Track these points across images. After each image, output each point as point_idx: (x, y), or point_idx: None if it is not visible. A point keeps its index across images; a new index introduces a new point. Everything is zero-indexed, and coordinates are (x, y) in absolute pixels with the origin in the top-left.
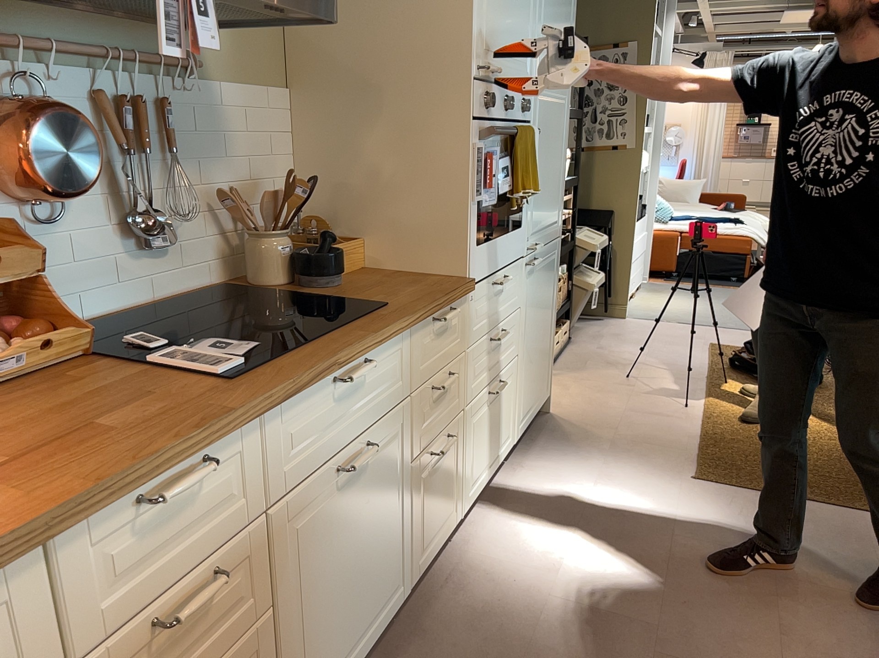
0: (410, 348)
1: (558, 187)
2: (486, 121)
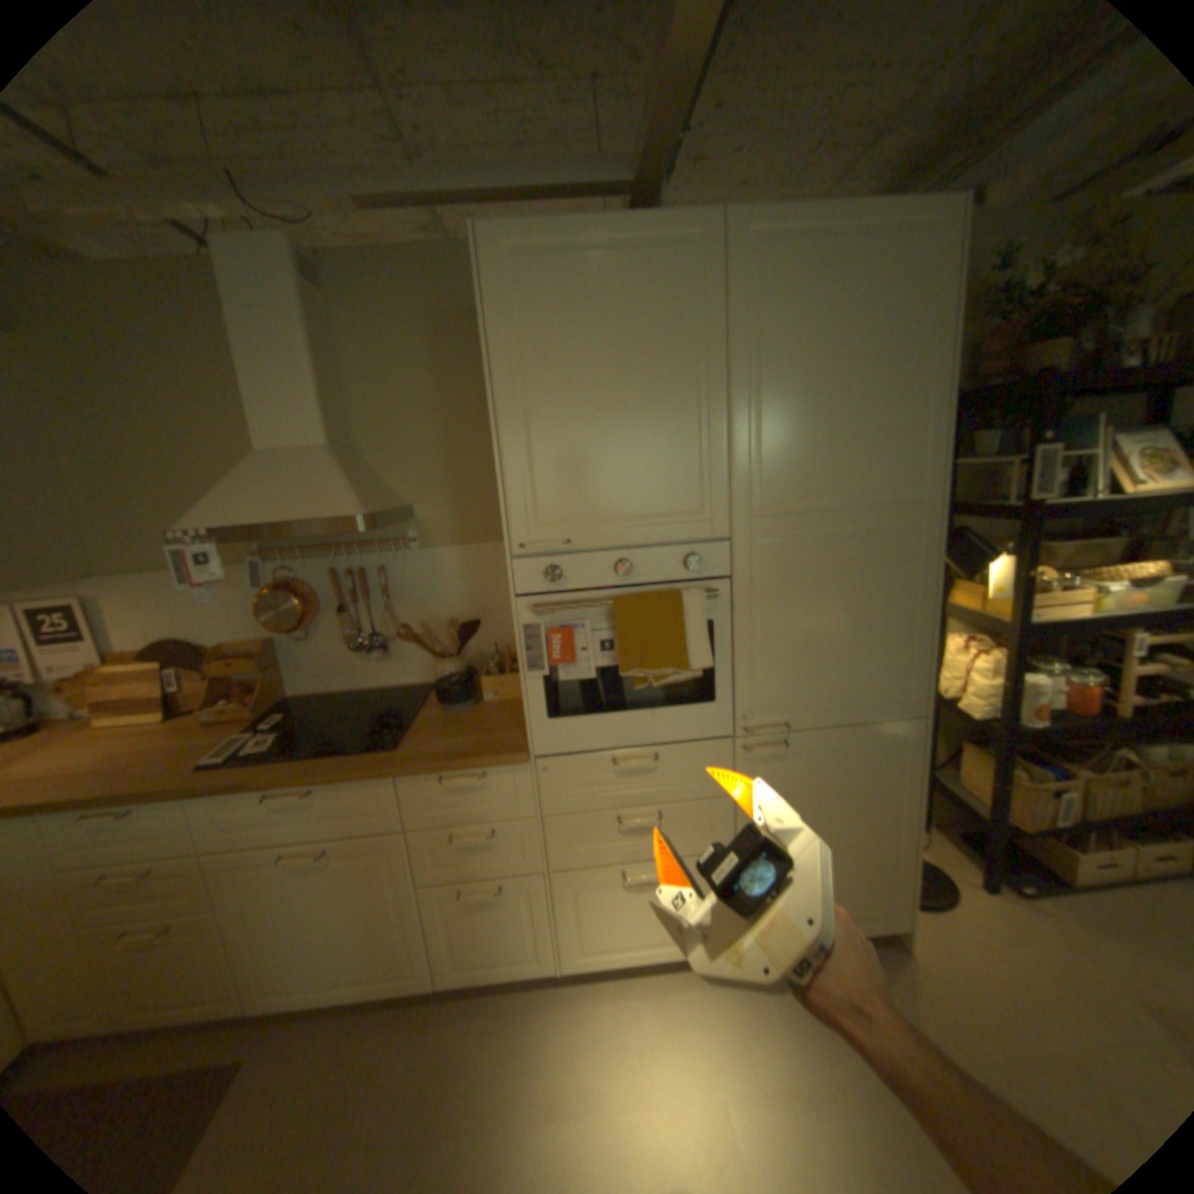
0: (396, 796)
1: (895, 650)
2: (552, 594)
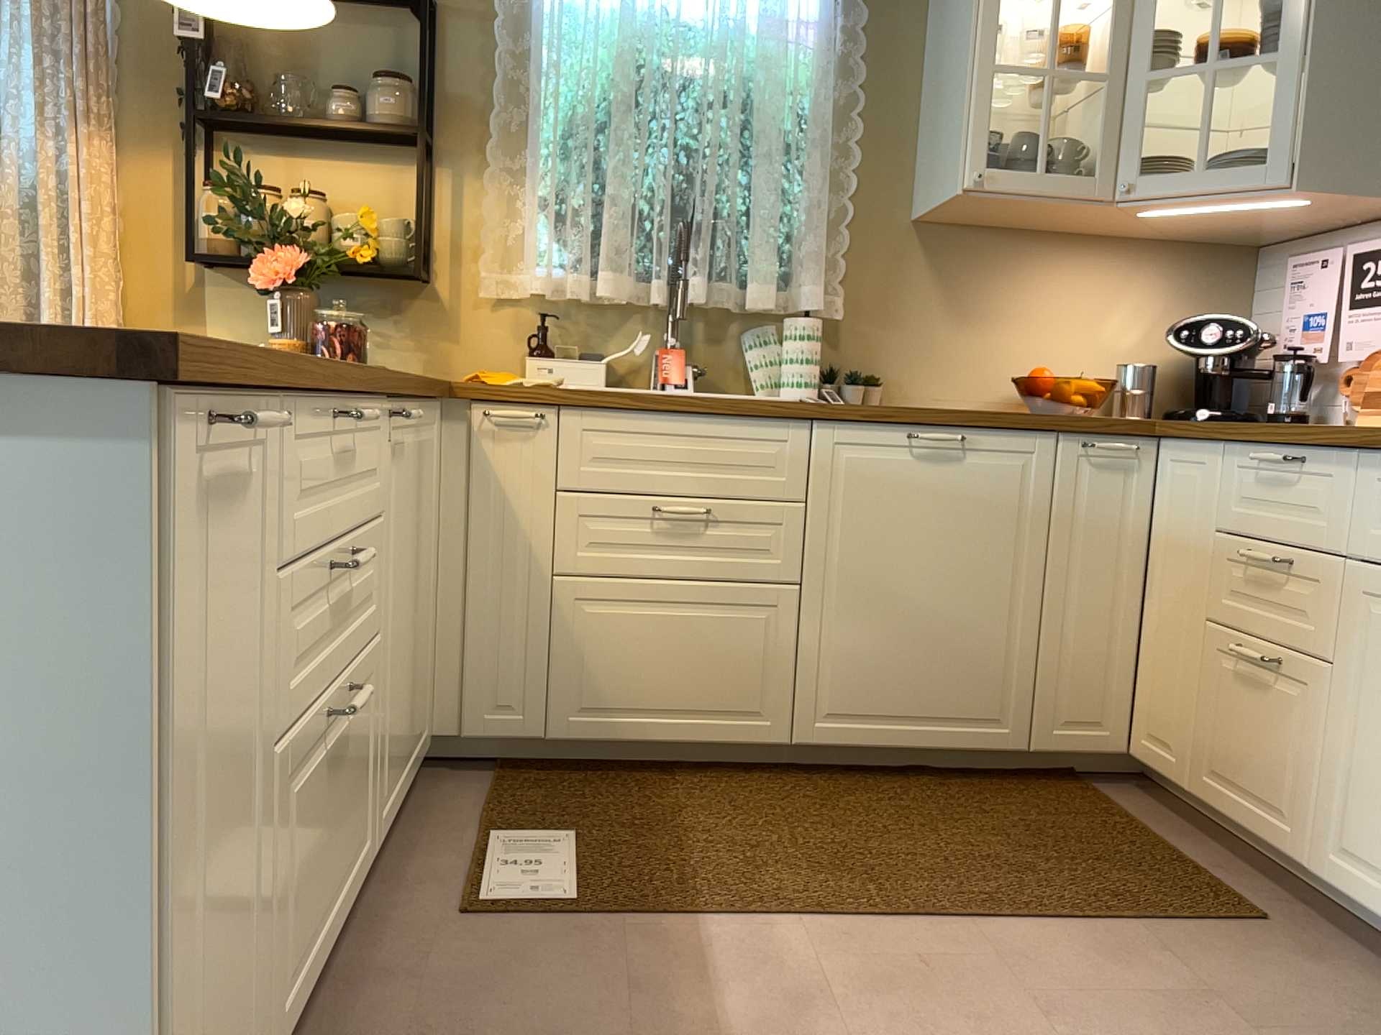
0: None
1: None
2: None
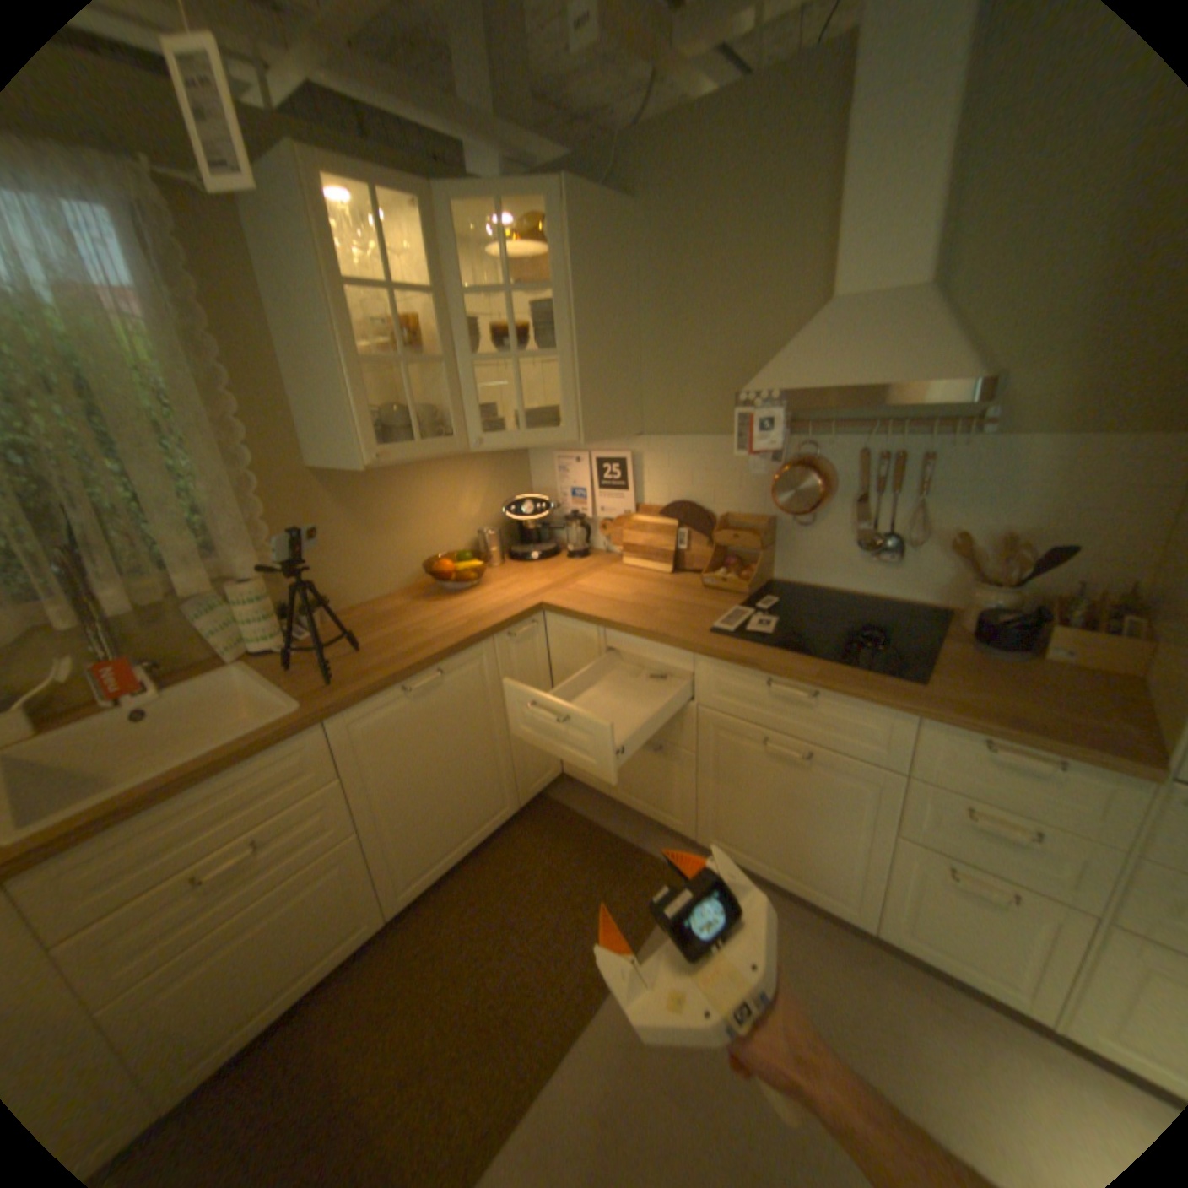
0: (919, 737)
1: None
2: None
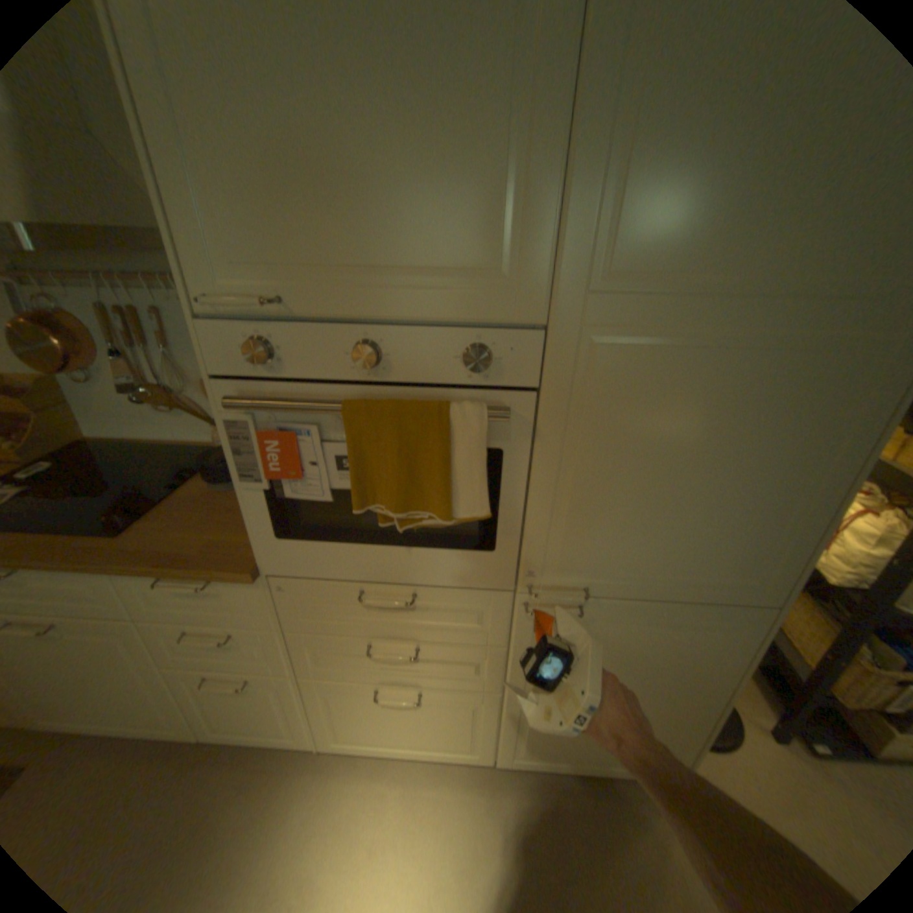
0: (114, 588)
1: (771, 525)
2: (262, 380)
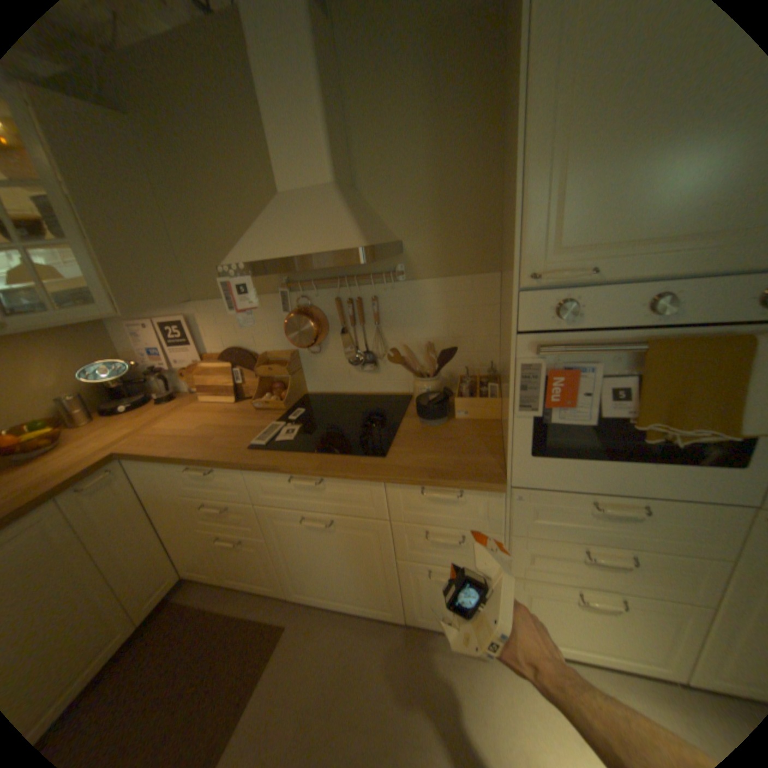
0: (386, 493)
1: None
2: (561, 331)
